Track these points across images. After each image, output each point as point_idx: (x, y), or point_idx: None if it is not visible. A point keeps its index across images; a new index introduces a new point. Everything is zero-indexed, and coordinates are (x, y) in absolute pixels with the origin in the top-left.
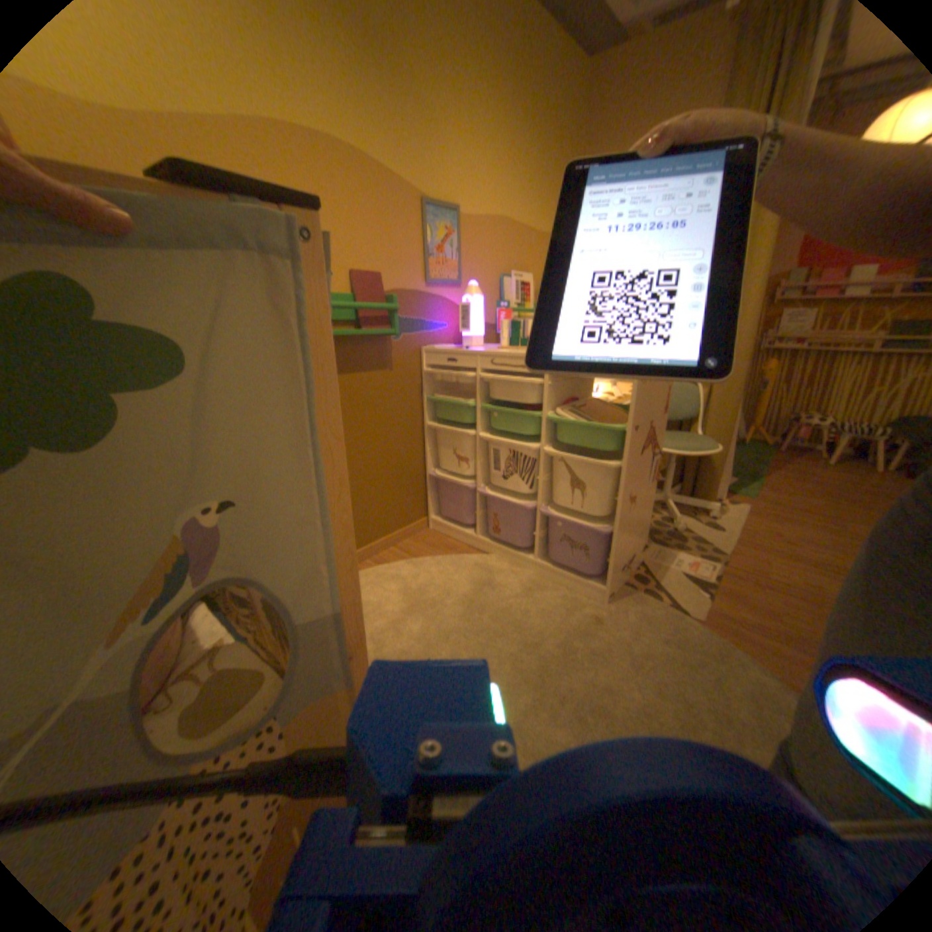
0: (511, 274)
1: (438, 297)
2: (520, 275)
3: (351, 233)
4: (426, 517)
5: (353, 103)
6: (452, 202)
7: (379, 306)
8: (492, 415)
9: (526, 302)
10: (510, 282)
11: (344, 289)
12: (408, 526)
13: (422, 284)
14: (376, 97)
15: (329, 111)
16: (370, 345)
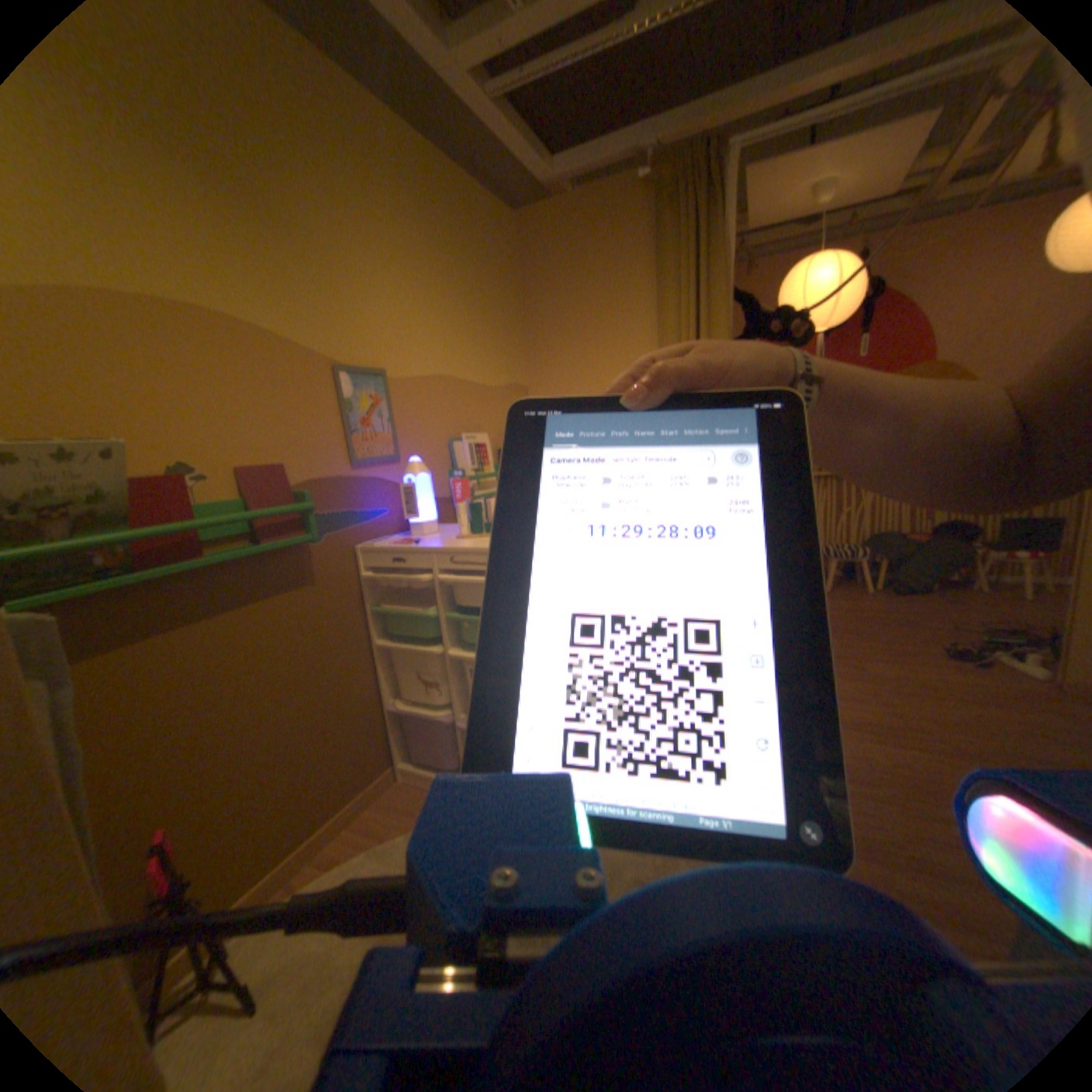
0: (461, 438)
1: (371, 480)
2: (473, 437)
3: (233, 421)
4: (391, 767)
5: (221, 264)
6: (376, 367)
7: (285, 510)
8: (463, 622)
9: (485, 466)
10: (462, 447)
11: (229, 494)
12: (365, 791)
13: (347, 468)
14: (254, 256)
15: (183, 274)
16: (279, 560)
